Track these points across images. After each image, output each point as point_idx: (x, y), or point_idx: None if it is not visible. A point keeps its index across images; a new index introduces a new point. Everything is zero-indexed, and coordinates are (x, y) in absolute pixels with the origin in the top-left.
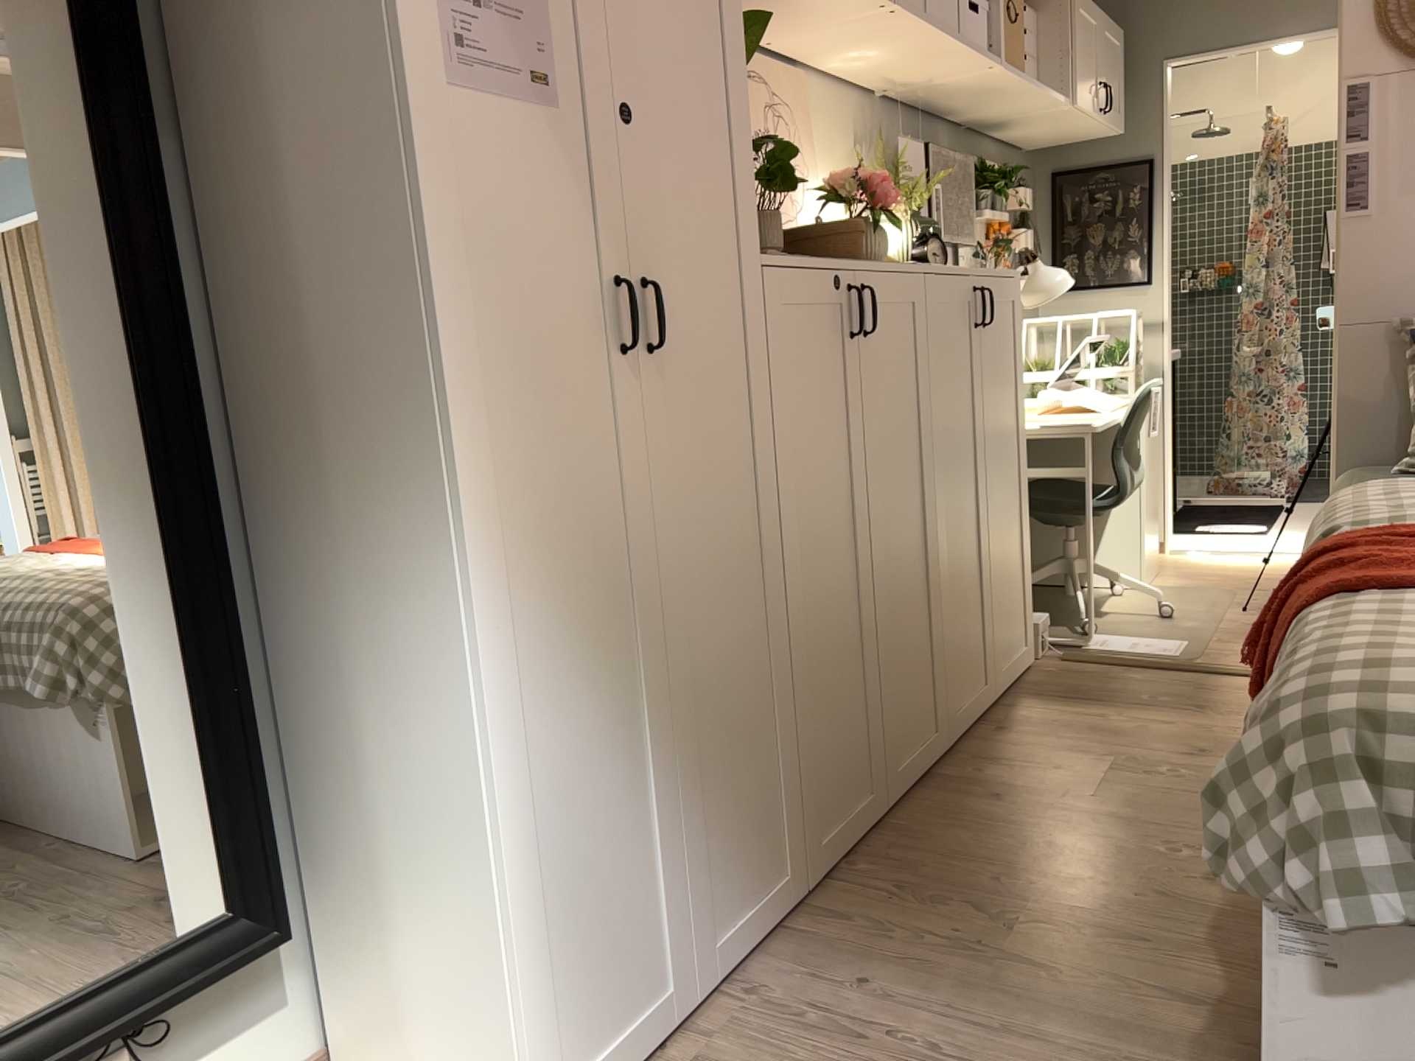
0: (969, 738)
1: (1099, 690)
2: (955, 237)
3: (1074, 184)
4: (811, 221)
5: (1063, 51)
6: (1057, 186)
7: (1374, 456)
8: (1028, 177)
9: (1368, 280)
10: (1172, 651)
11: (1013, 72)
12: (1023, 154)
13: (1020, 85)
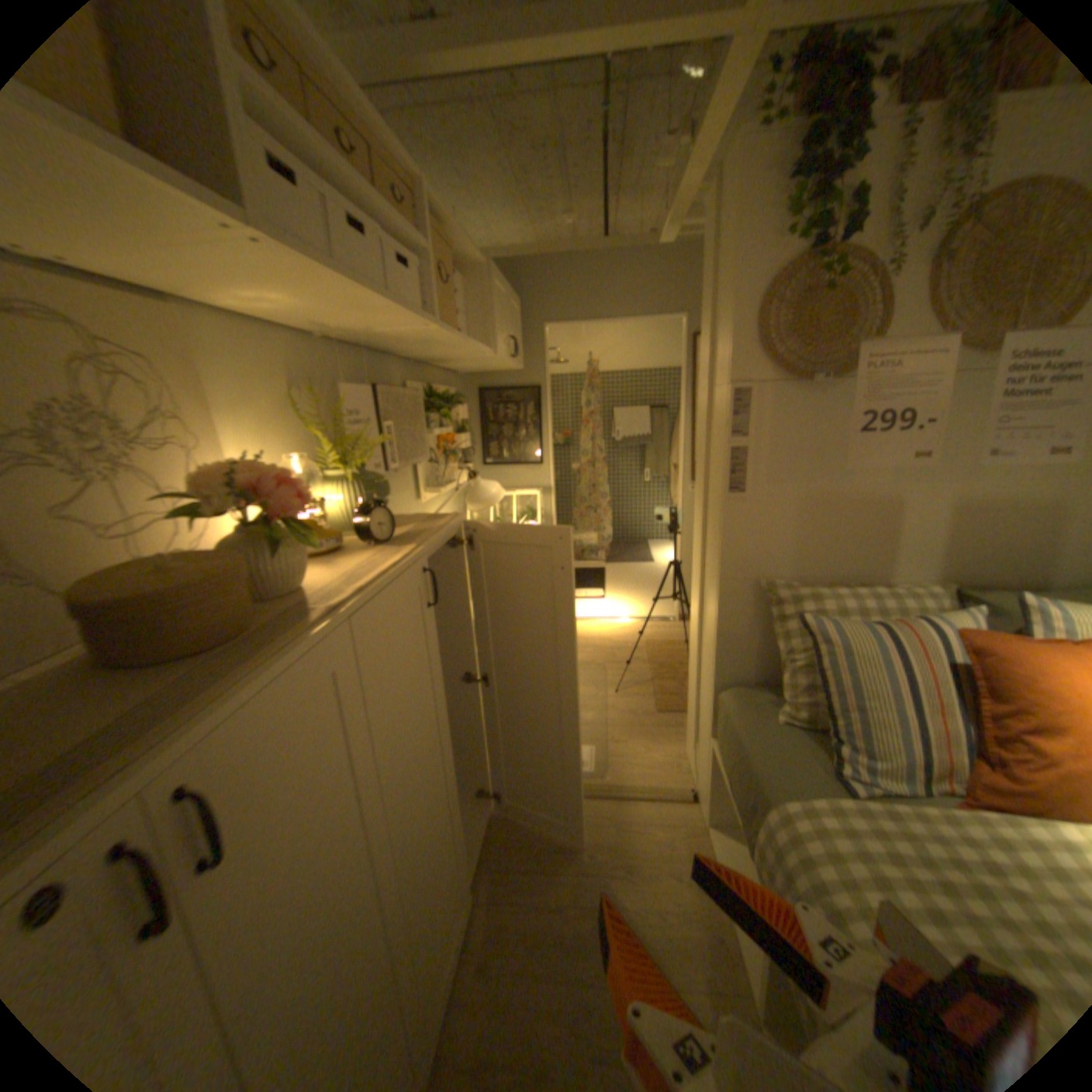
0: (453, 1008)
1: (551, 851)
2: (414, 460)
3: (497, 397)
4: (149, 572)
5: (491, 312)
6: (486, 397)
7: (742, 674)
8: (468, 390)
9: (746, 547)
10: (590, 766)
11: (454, 331)
12: (463, 375)
13: (461, 339)
